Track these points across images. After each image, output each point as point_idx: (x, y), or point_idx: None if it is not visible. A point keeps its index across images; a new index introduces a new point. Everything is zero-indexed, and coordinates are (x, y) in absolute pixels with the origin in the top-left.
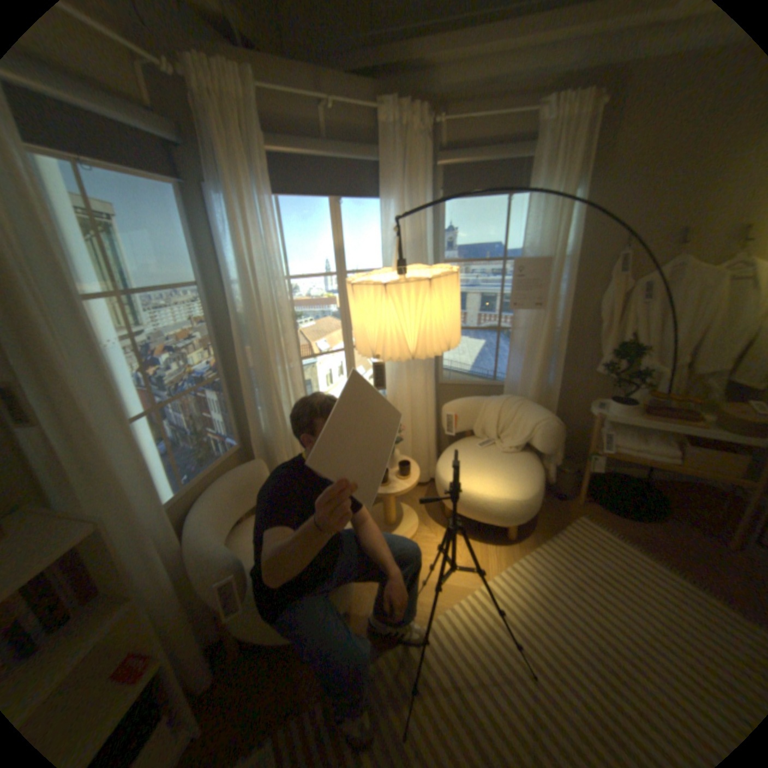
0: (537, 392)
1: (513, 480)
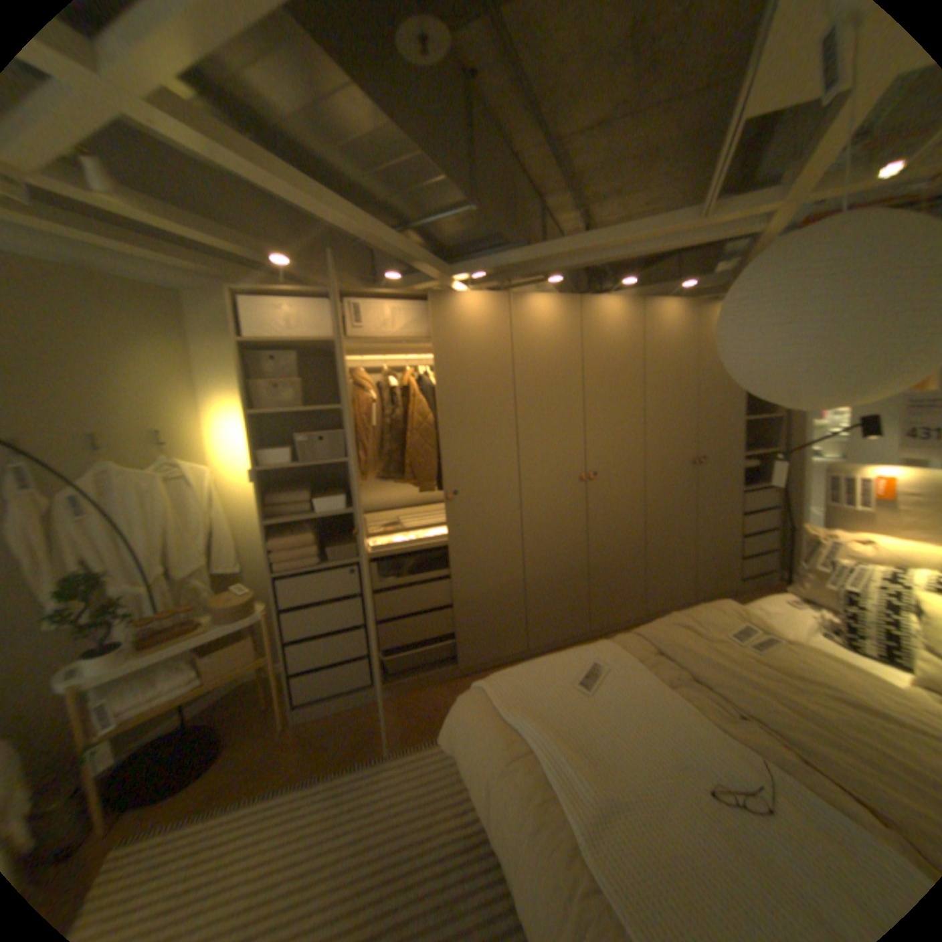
0: None
1: None
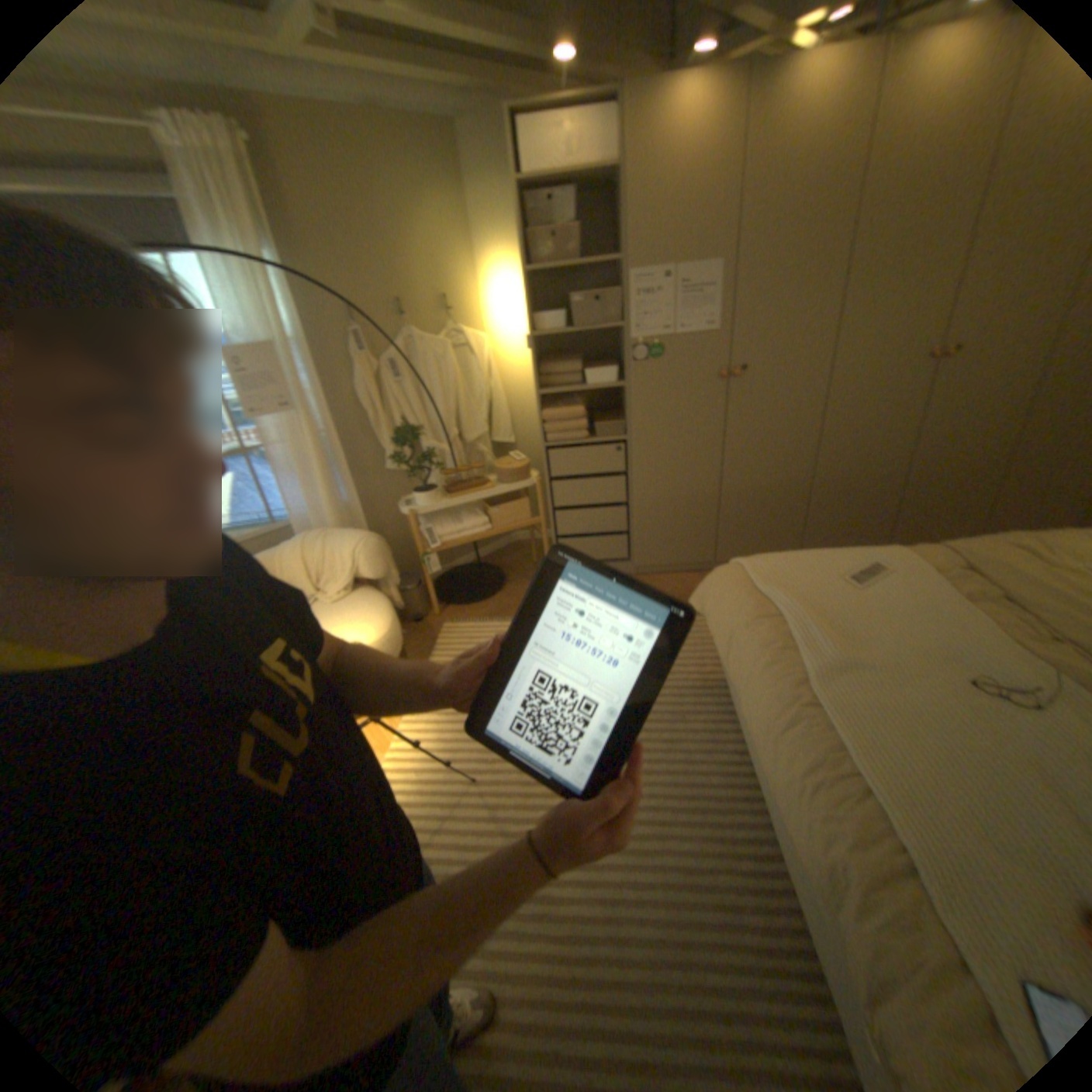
0: (337, 516)
1: (360, 624)
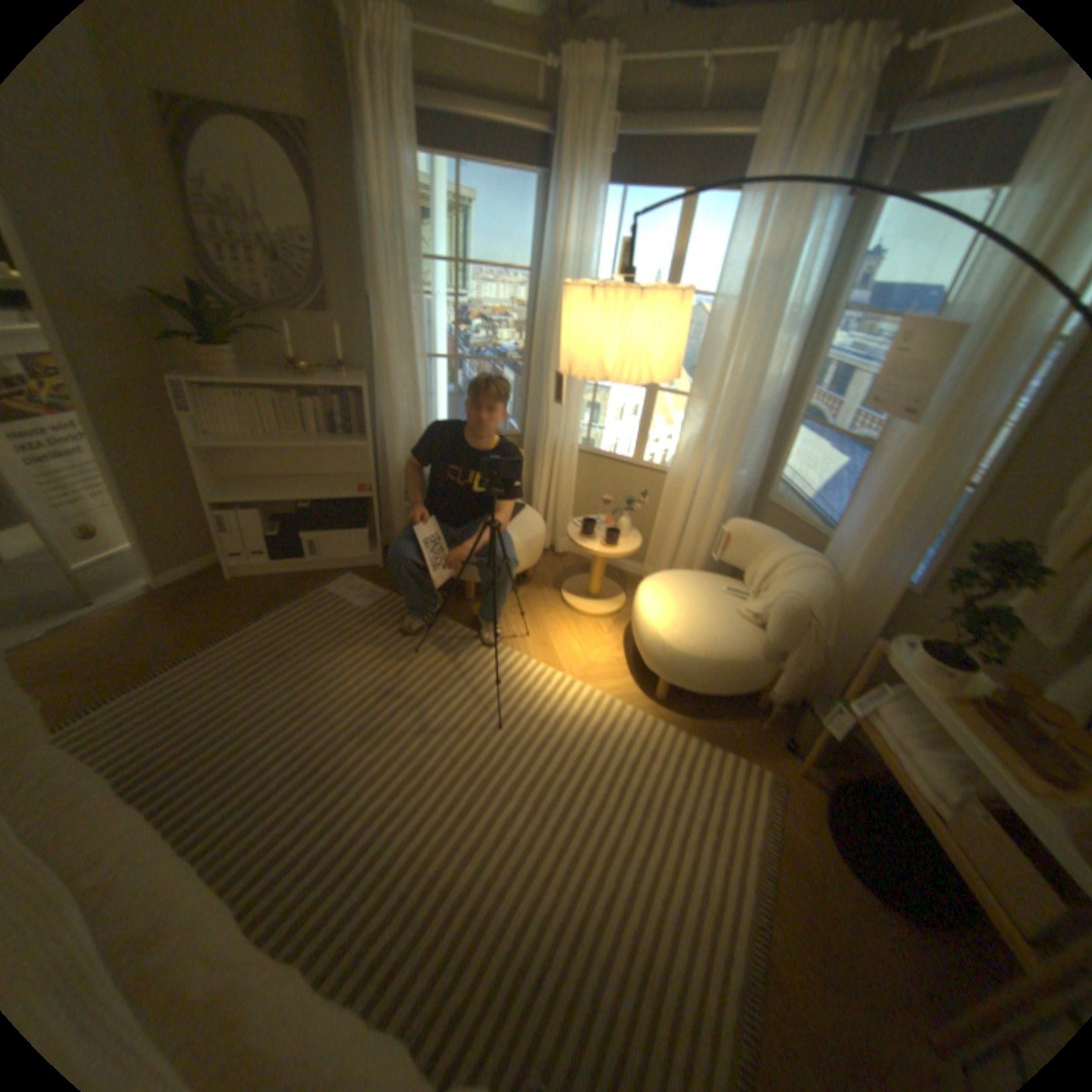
0: (860, 574)
1: (686, 625)
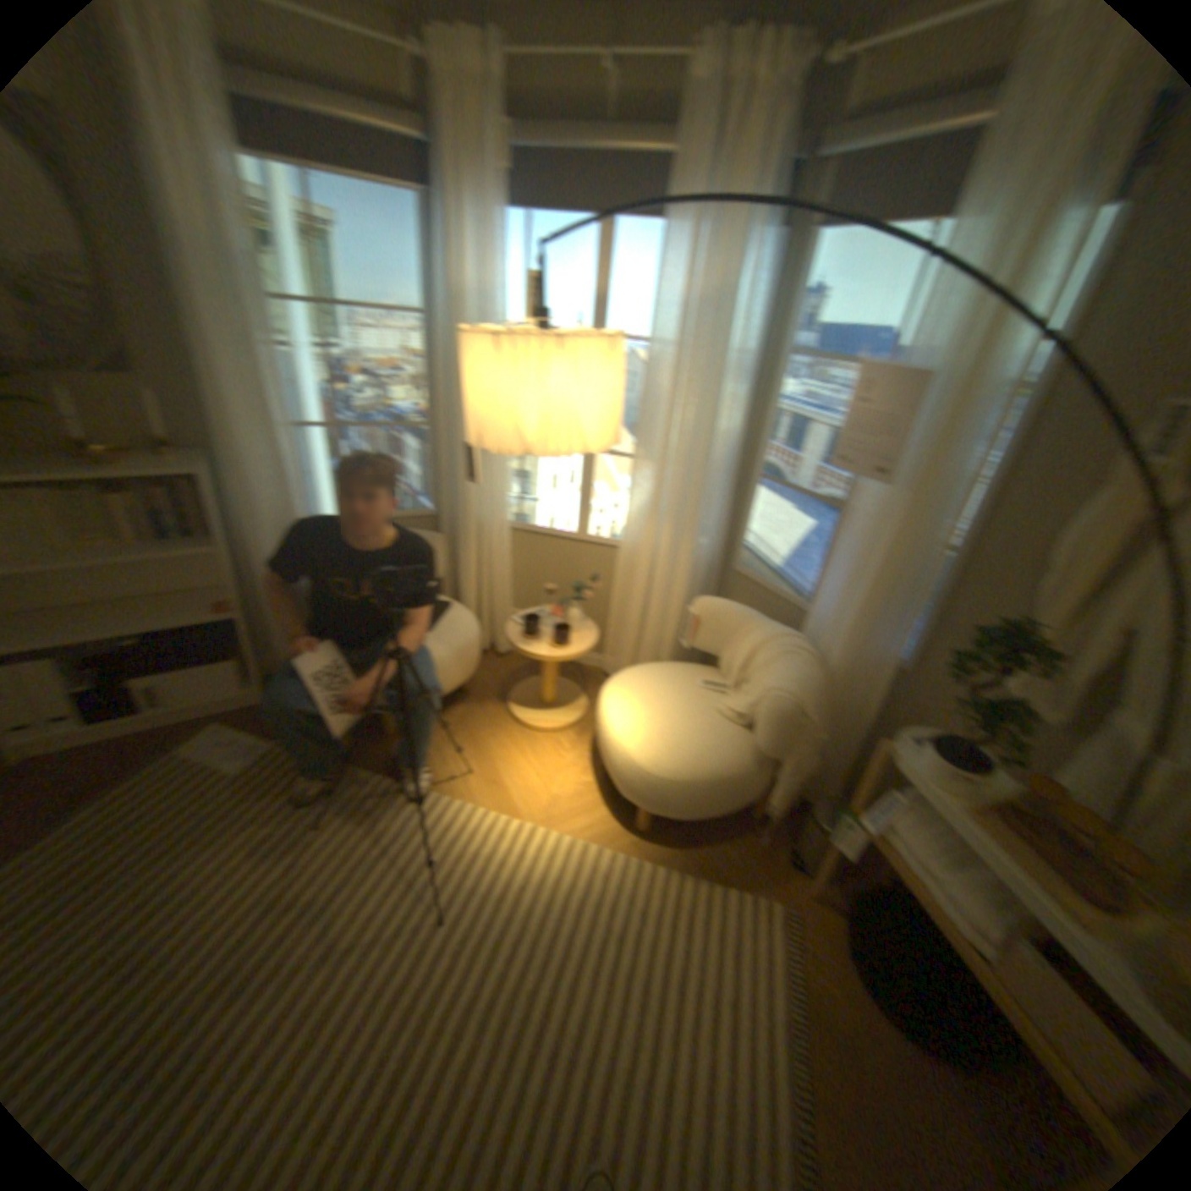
0: (845, 654)
1: (661, 740)
